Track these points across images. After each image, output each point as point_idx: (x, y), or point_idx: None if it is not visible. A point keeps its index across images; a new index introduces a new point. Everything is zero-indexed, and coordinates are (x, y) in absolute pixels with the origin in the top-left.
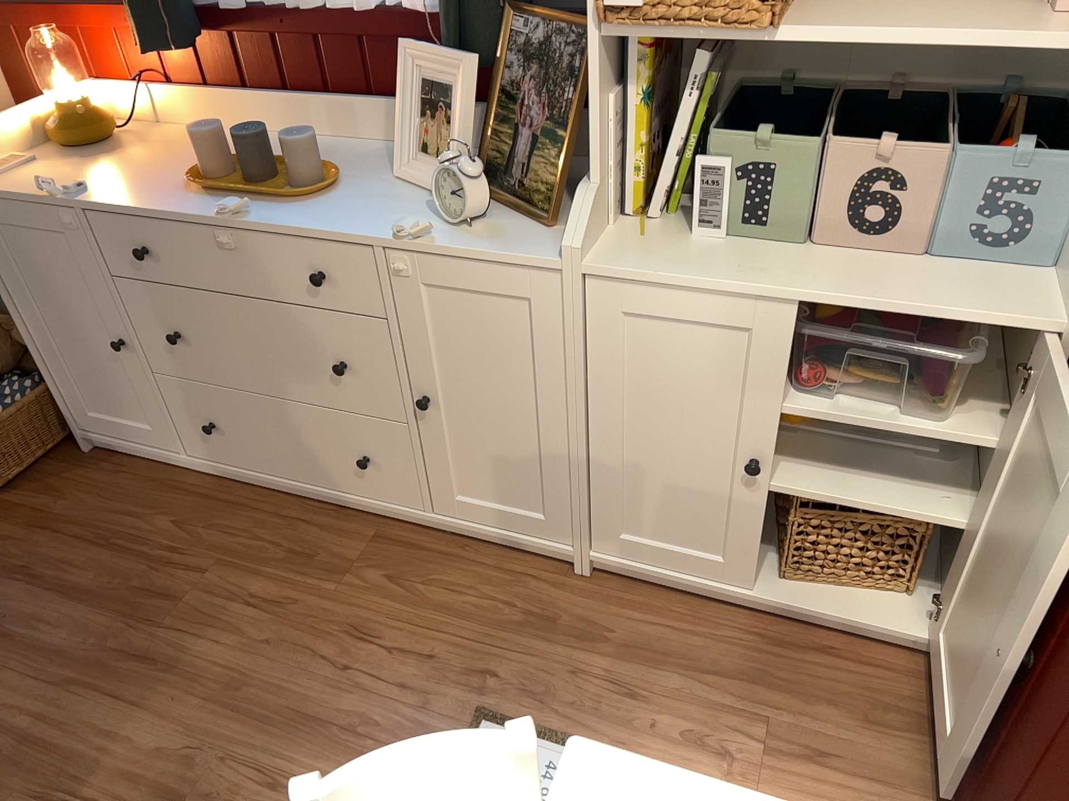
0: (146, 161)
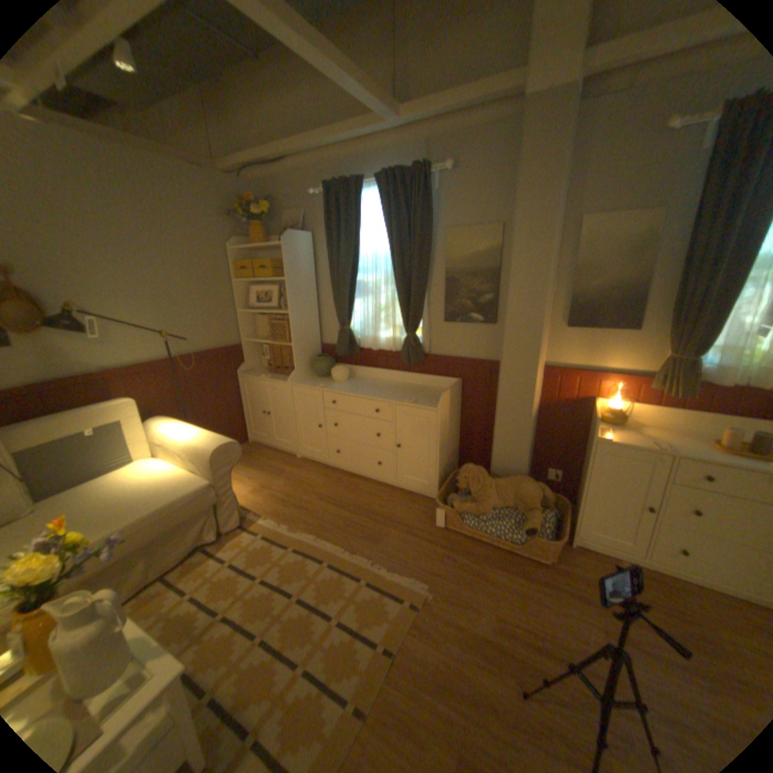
0: (667, 437)
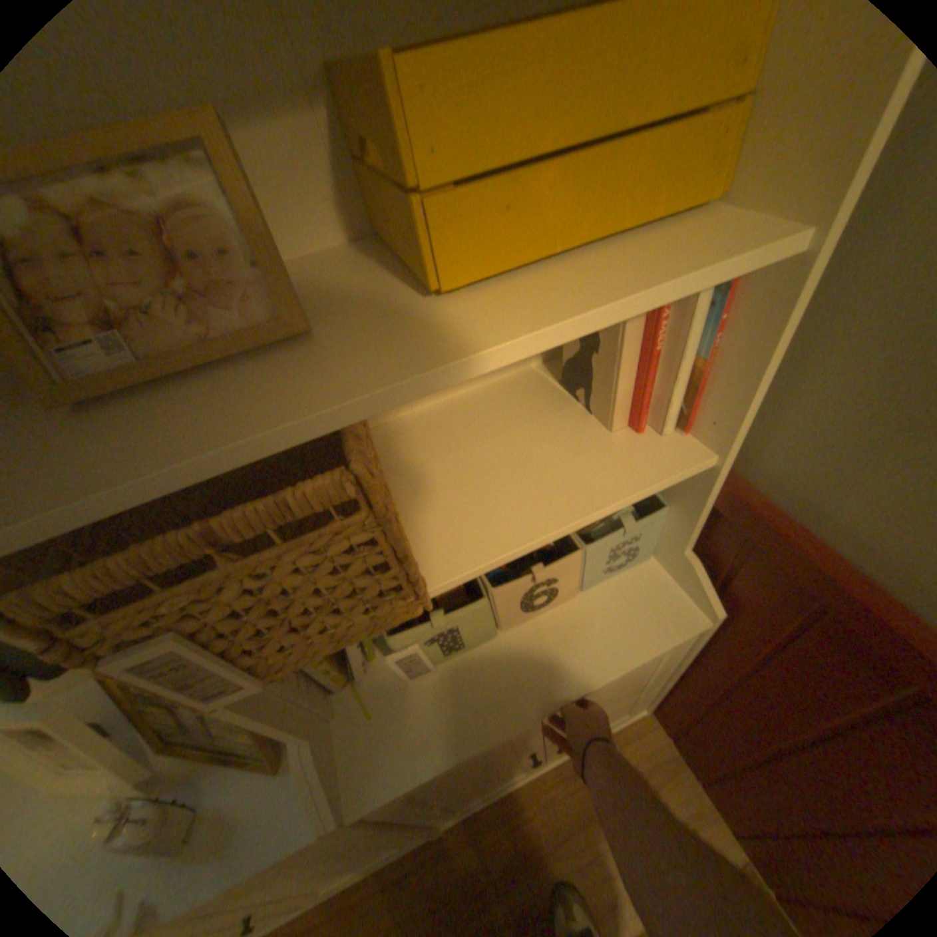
0: None
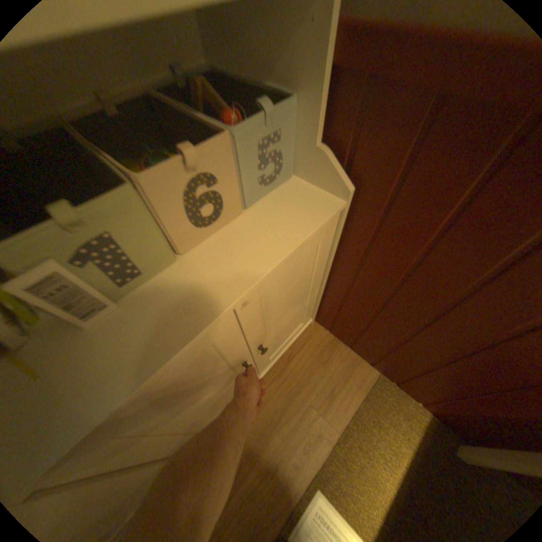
0: None
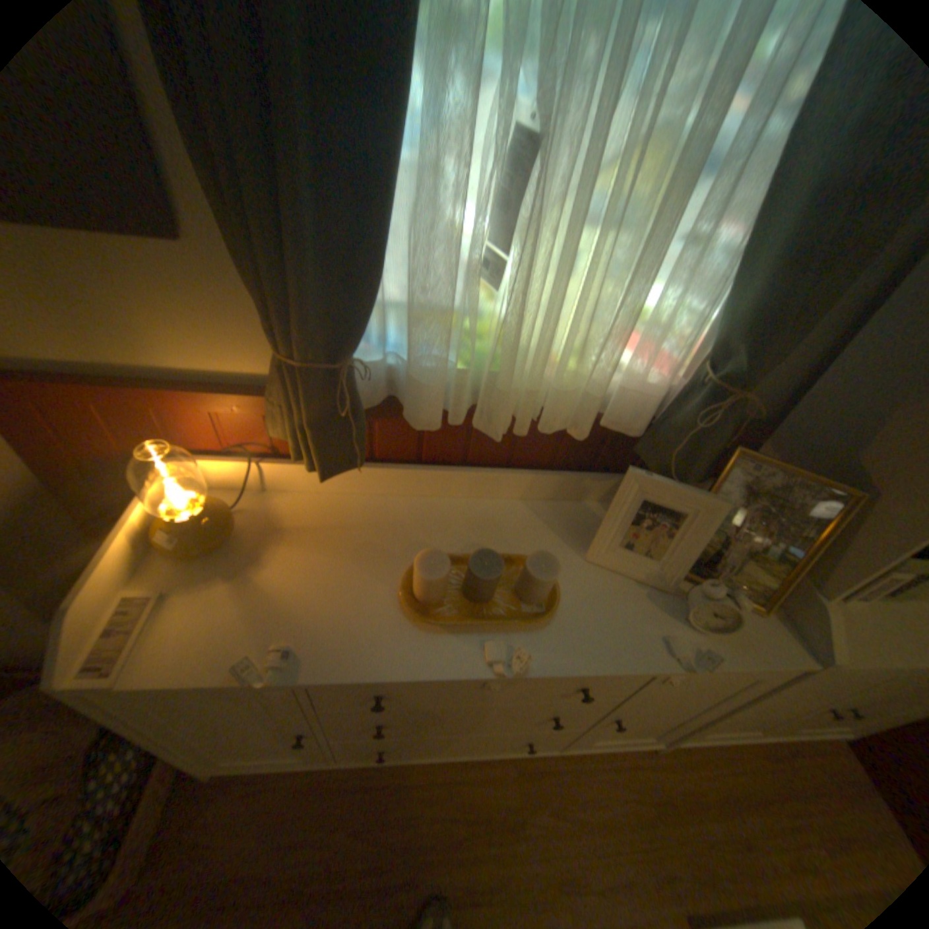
0: (315, 573)
